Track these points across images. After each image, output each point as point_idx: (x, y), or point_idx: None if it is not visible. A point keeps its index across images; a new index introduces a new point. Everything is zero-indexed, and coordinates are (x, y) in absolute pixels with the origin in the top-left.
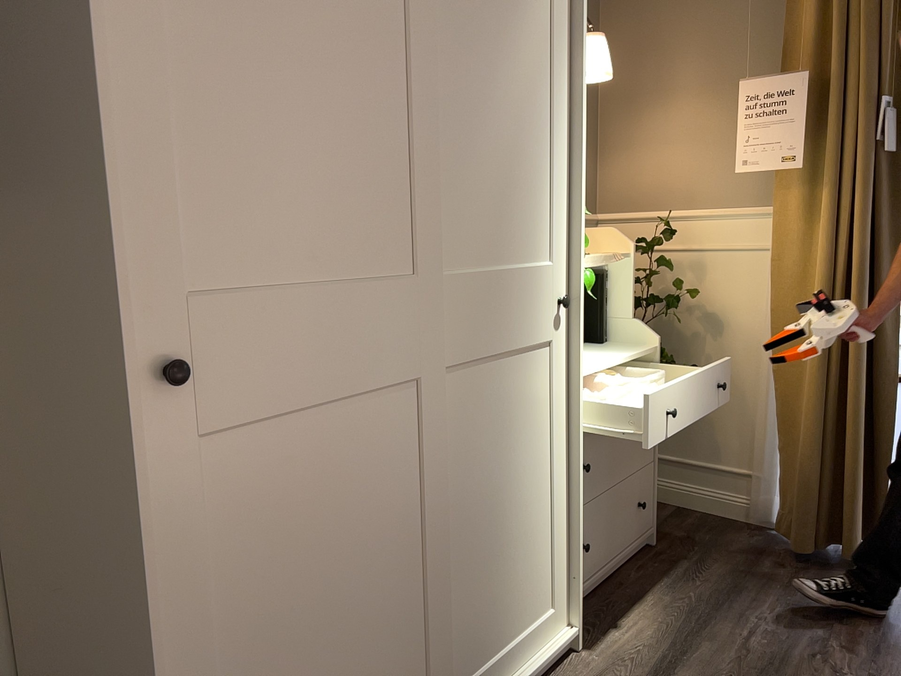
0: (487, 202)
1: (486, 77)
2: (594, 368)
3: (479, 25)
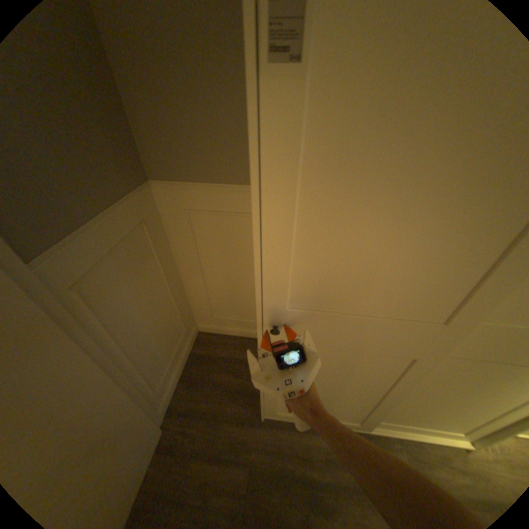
0: None
1: None
2: None
3: None
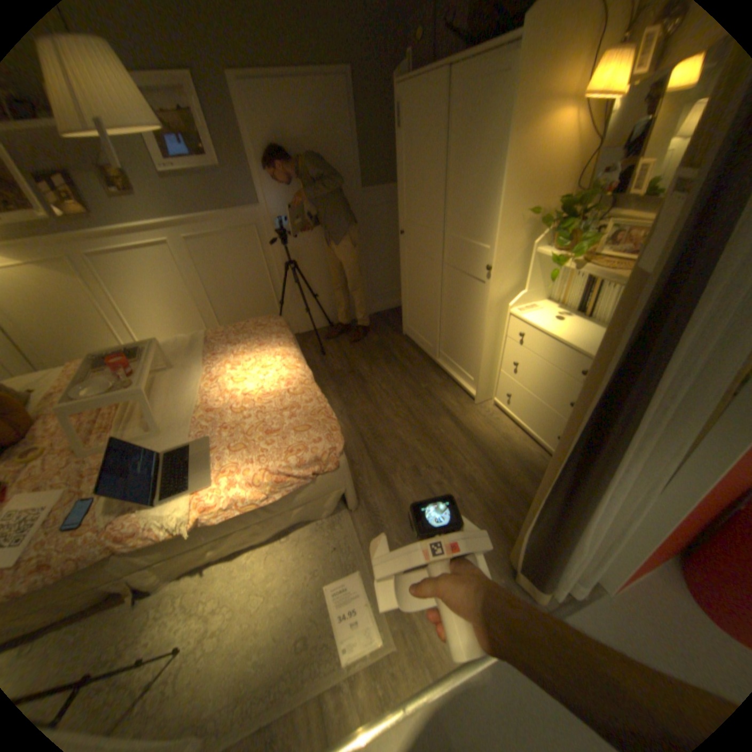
0: (464, 207)
1: (469, 149)
2: (543, 331)
3: (467, 124)
